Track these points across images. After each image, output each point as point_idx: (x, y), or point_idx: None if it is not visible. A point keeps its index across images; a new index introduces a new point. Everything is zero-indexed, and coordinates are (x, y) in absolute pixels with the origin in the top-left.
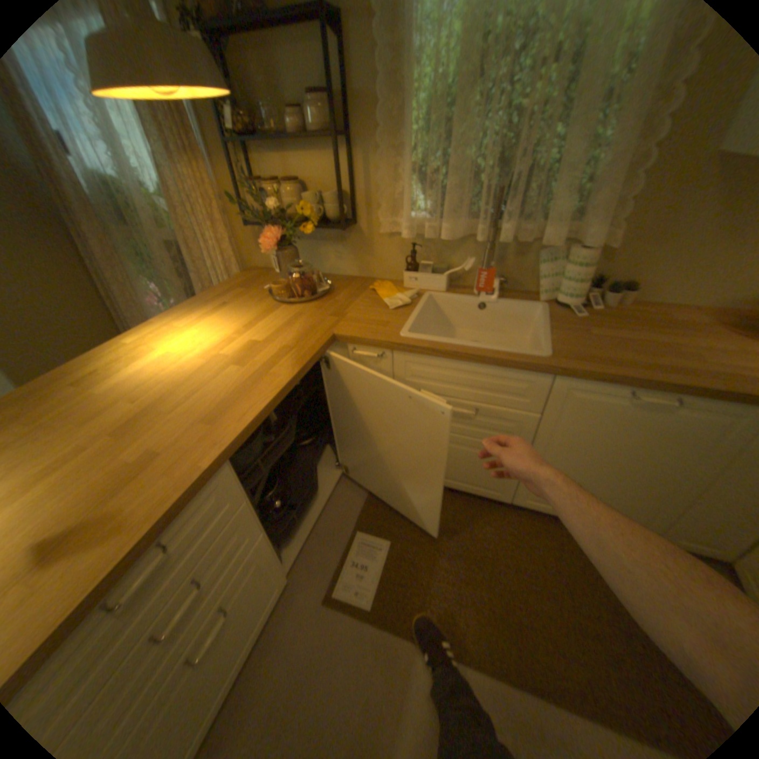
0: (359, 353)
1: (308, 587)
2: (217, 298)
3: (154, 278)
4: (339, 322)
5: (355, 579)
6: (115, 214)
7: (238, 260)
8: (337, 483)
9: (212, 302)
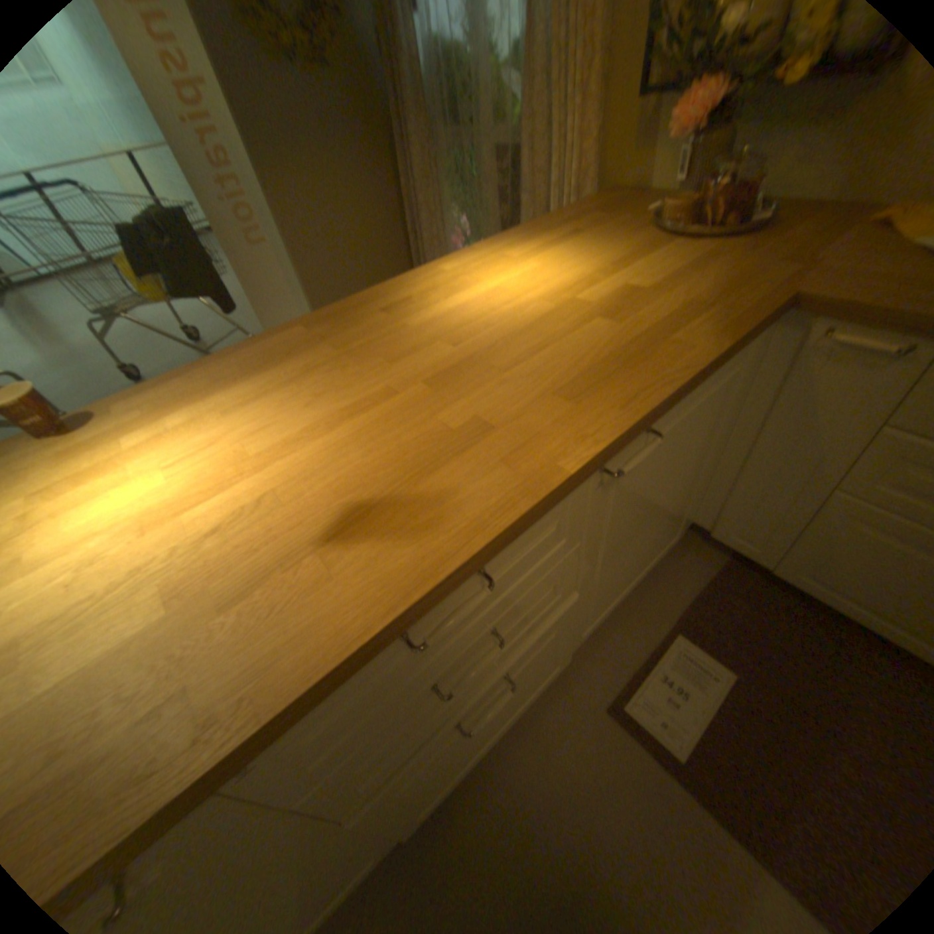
0: (849, 338)
1: (591, 678)
2: (566, 222)
3: (469, 207)
4: (810, 272)
5: (667, 705)
6: (447, 104)
7: (598, 171)
8: (666, 552)
9: (558, 227)
